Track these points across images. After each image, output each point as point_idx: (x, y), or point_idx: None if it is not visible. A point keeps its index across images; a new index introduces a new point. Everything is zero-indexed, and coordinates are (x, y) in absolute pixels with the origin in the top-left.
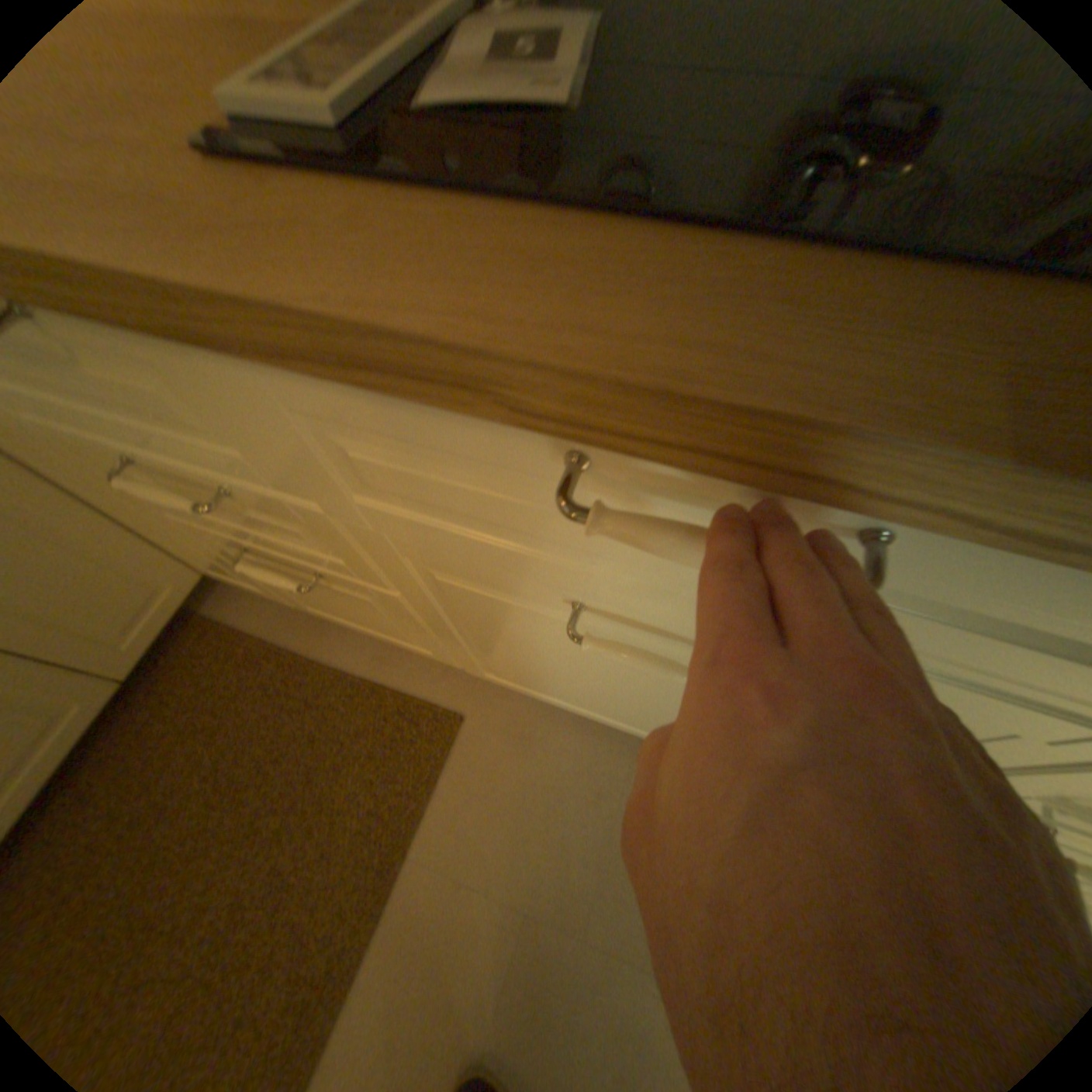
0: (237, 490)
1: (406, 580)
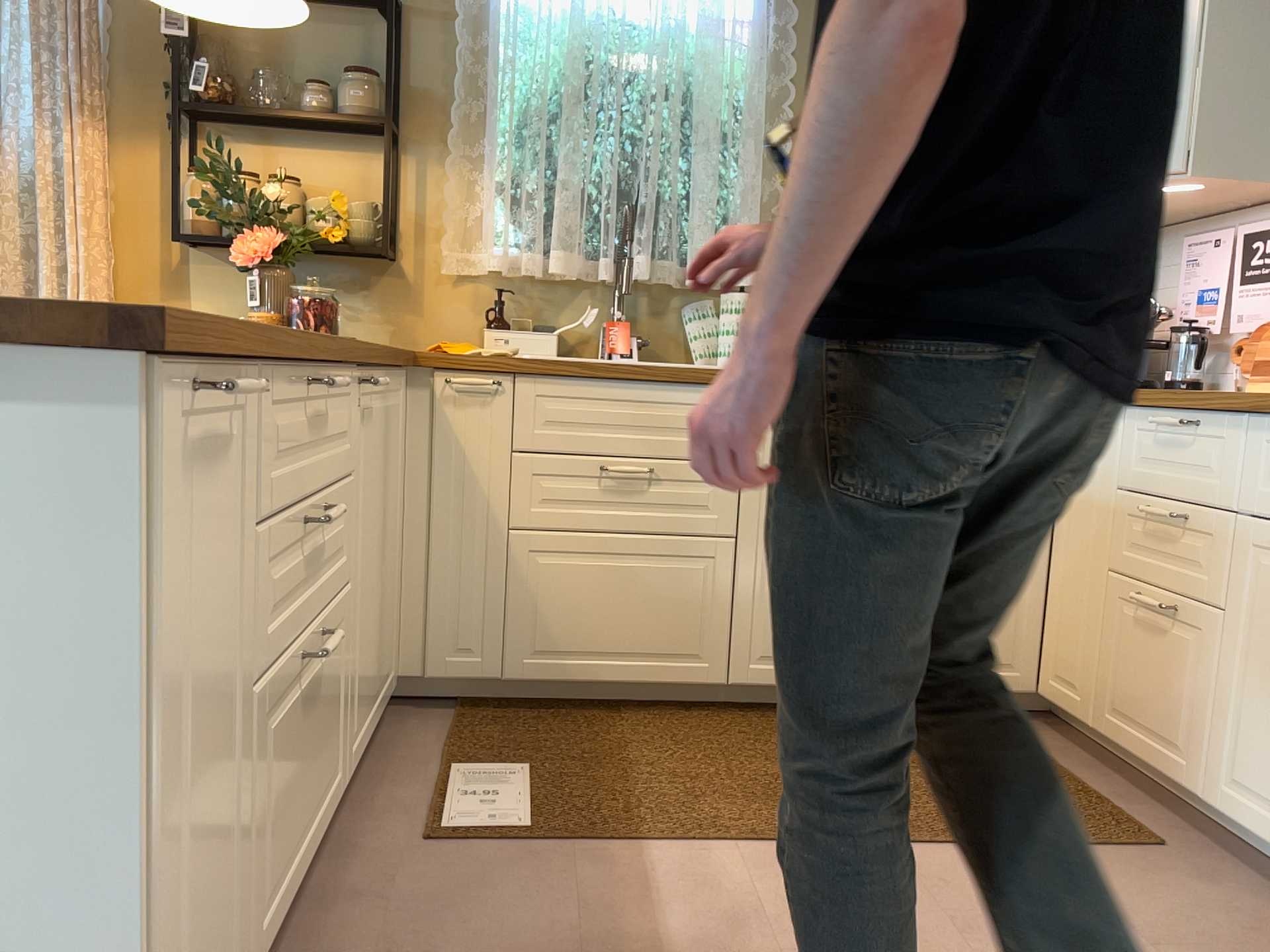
0: (1197, 515)
1: (1245, 579)
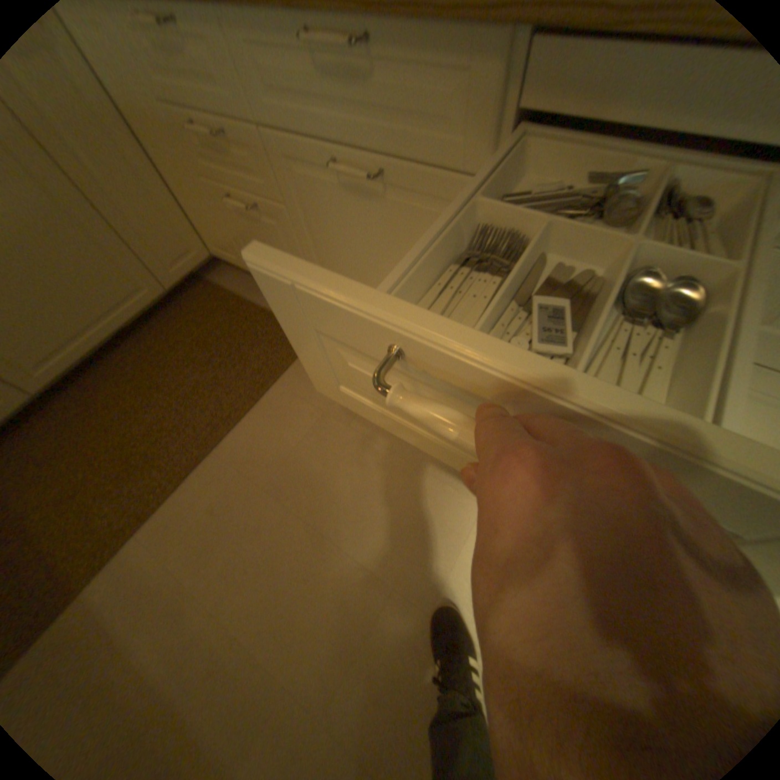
0: (225, 129)
1: (283, 183)
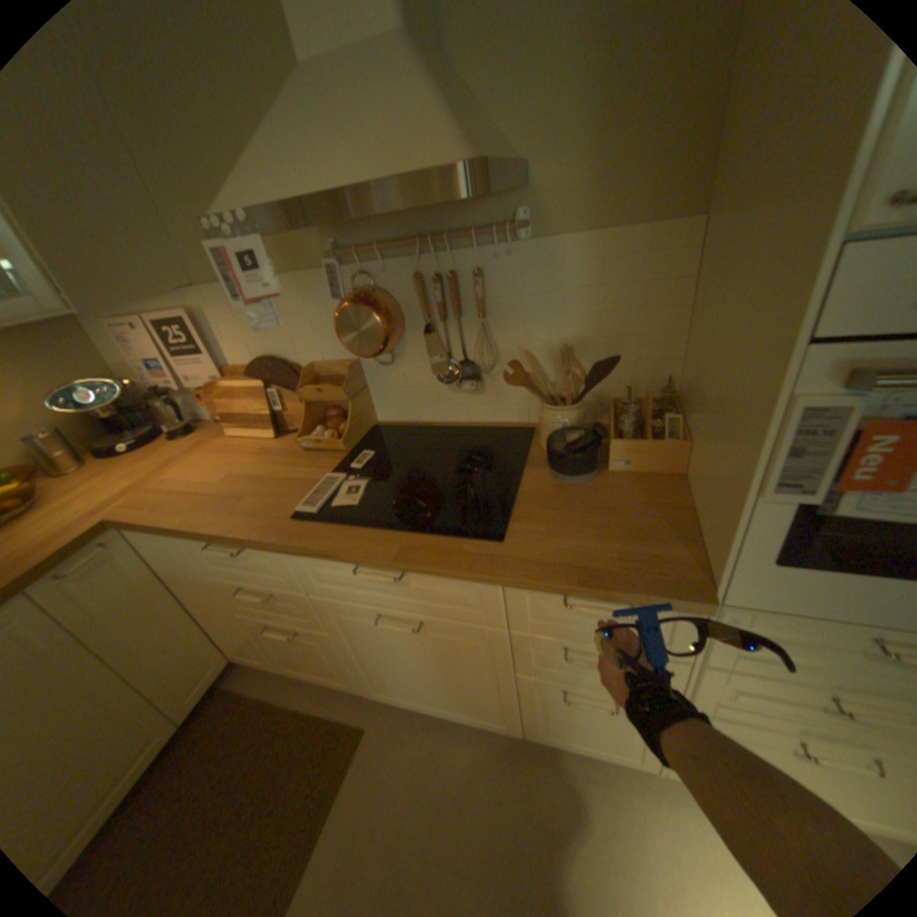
0: (277, 593)
1: (330, 621)
